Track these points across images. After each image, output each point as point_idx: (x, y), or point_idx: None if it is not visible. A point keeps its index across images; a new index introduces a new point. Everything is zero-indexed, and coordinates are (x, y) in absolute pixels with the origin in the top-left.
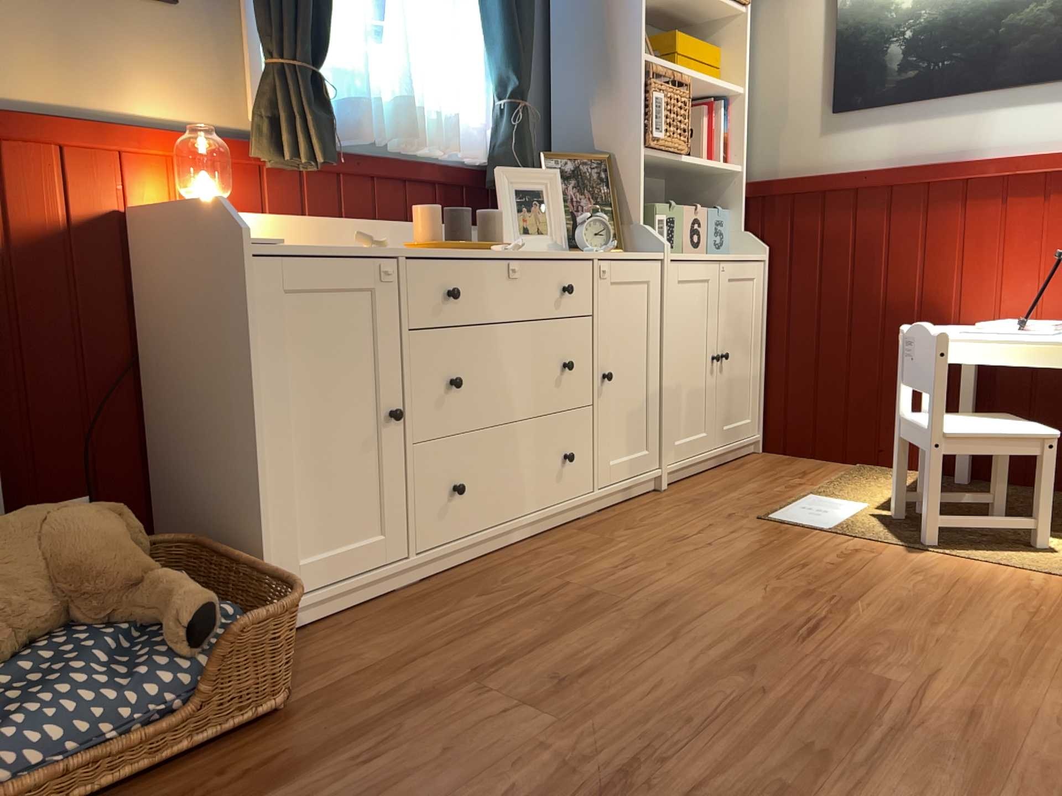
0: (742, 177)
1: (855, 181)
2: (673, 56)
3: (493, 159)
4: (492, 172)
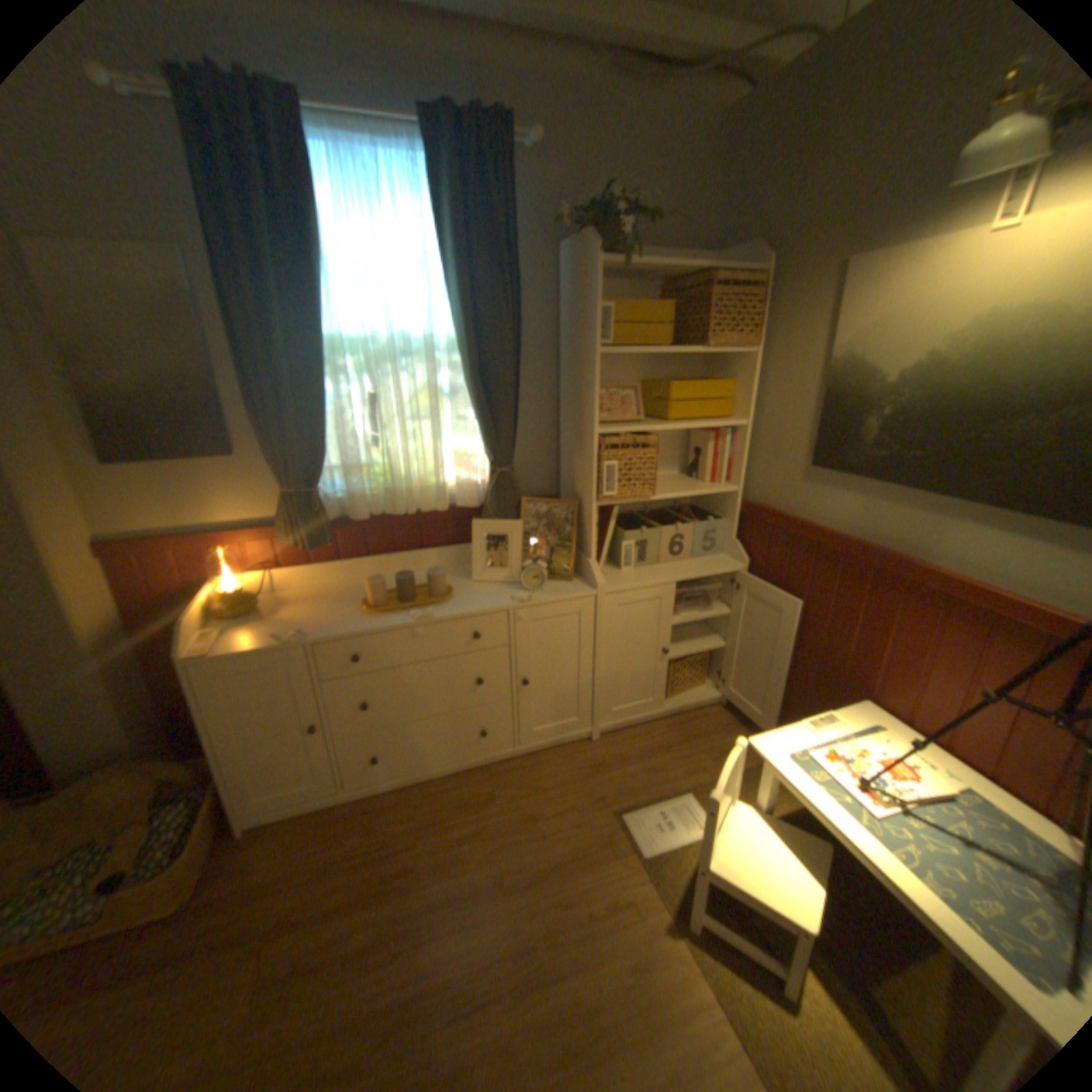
0: (738, 495)
1: (818, 535)
2: (668, 400)
3: (485, 503)
4: (484, 512)
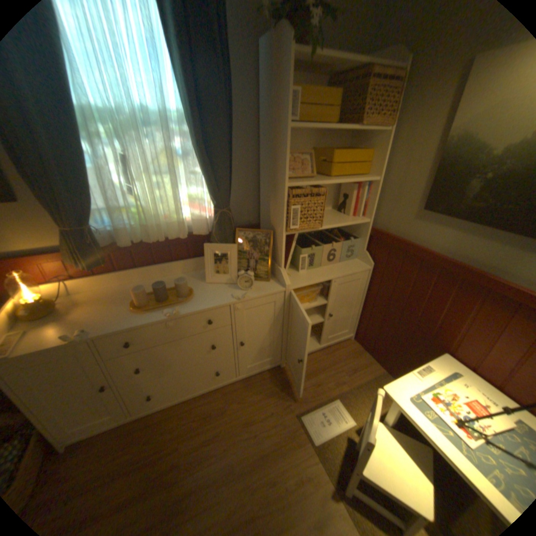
0: (370, 224)
1: (424, 254)
2: (331, 163)
3: (212, 231)
4: (212, 237)
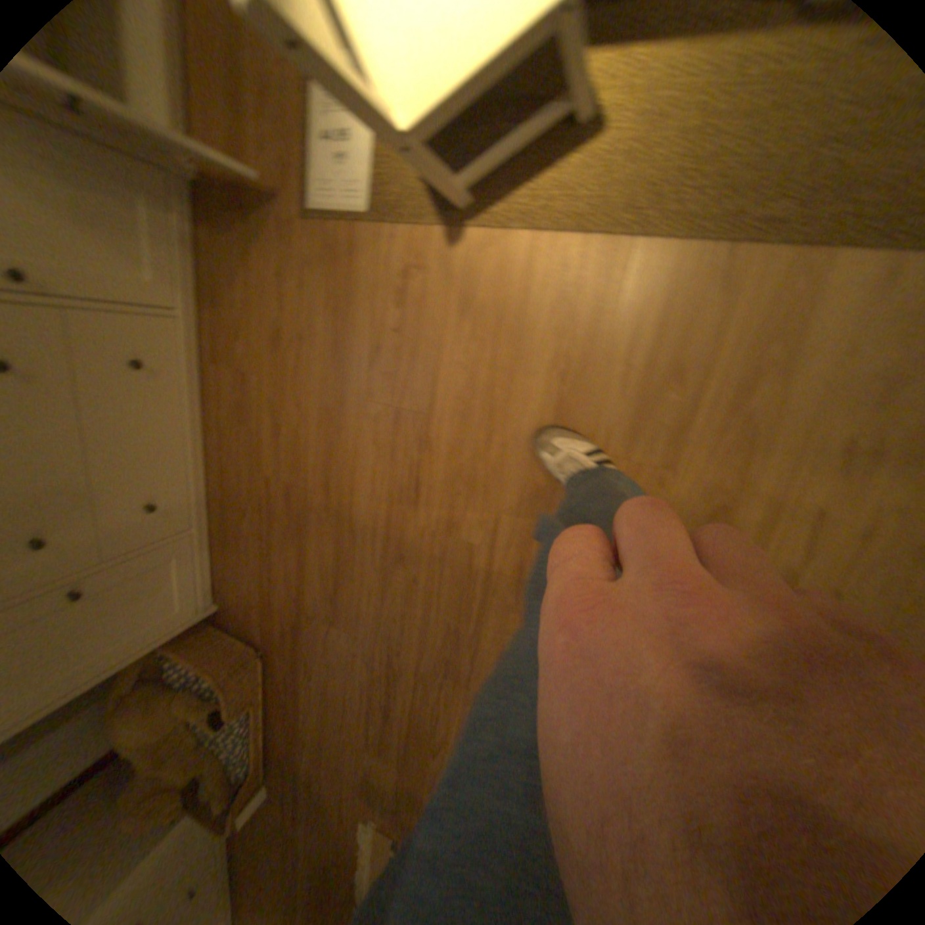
0: None
1: None
2: None
3: None
4: None
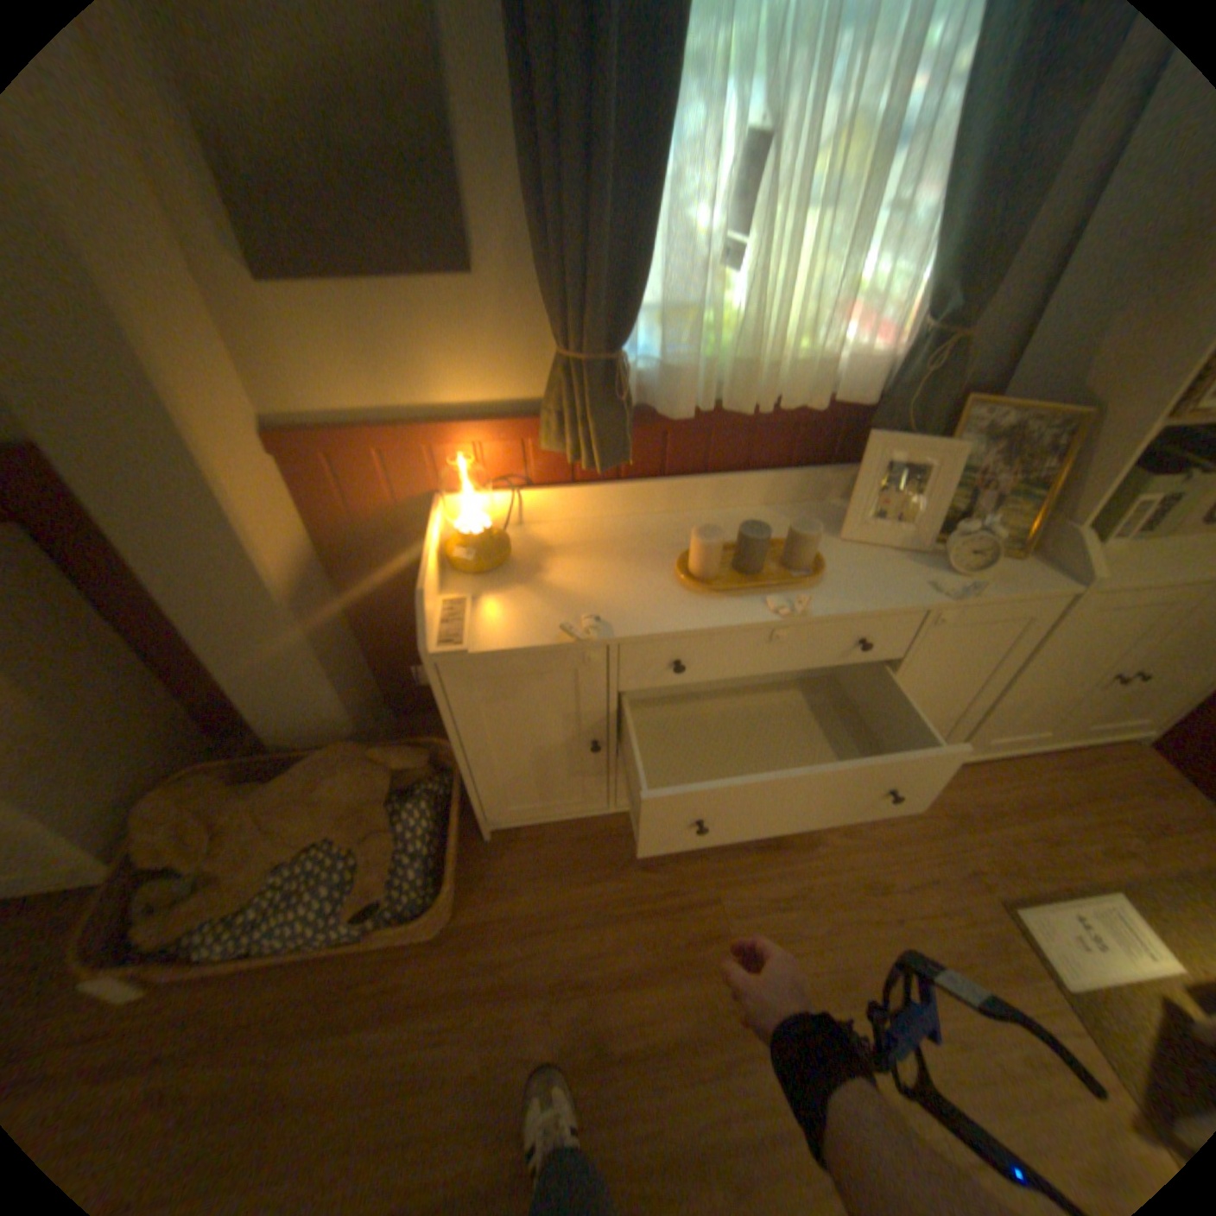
0: None
1: None
2: None
3: (890, 397)
4: (881, 414)
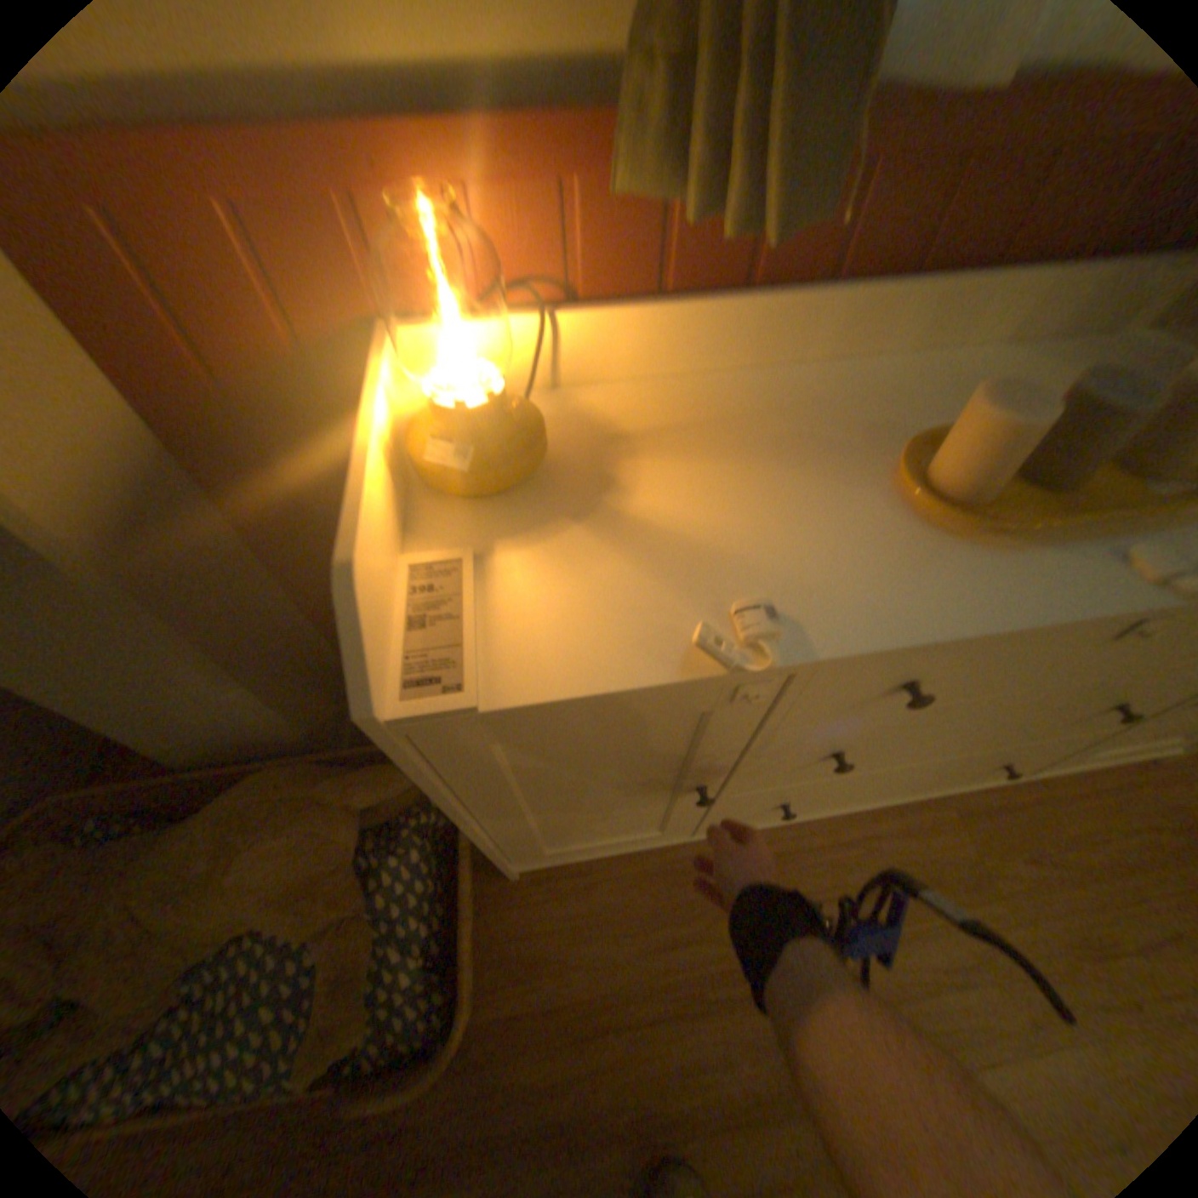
0: None
1: None
2: None
3: None
4: None
